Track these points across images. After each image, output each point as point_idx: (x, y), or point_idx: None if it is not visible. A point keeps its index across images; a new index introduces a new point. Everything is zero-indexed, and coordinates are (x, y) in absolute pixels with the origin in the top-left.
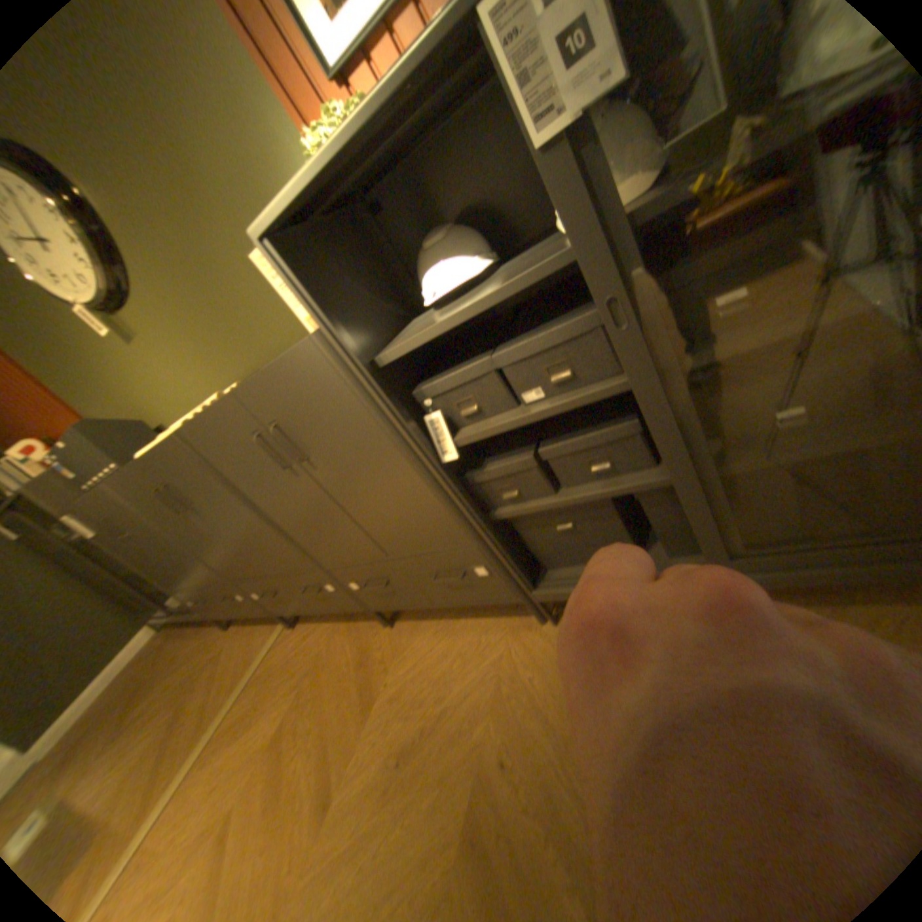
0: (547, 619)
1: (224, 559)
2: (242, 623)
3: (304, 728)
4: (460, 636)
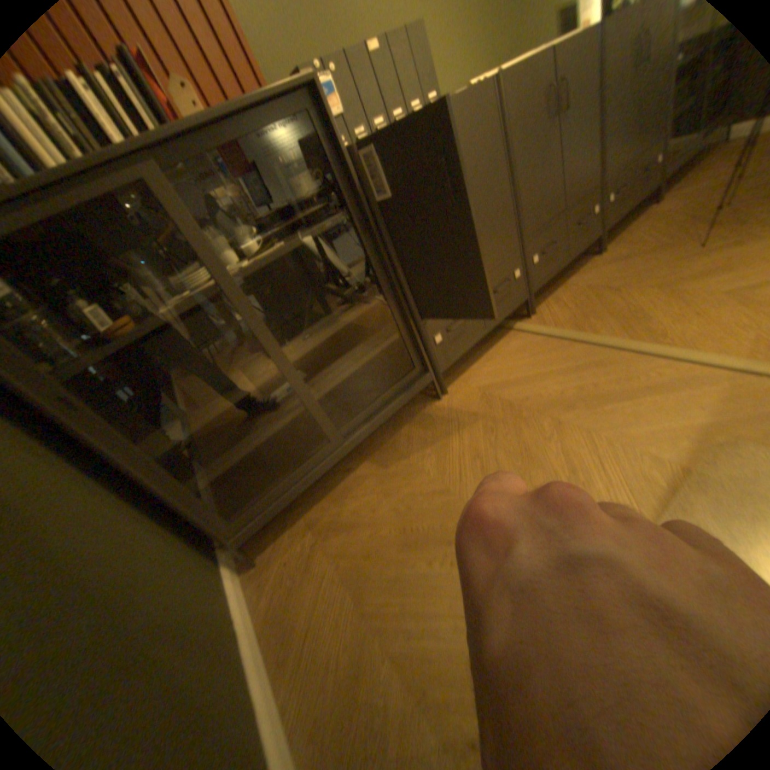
0: (659, 200)
1: (543, 194)
2: (456, 377)
3: (667, 271)
4: (642, 223)
